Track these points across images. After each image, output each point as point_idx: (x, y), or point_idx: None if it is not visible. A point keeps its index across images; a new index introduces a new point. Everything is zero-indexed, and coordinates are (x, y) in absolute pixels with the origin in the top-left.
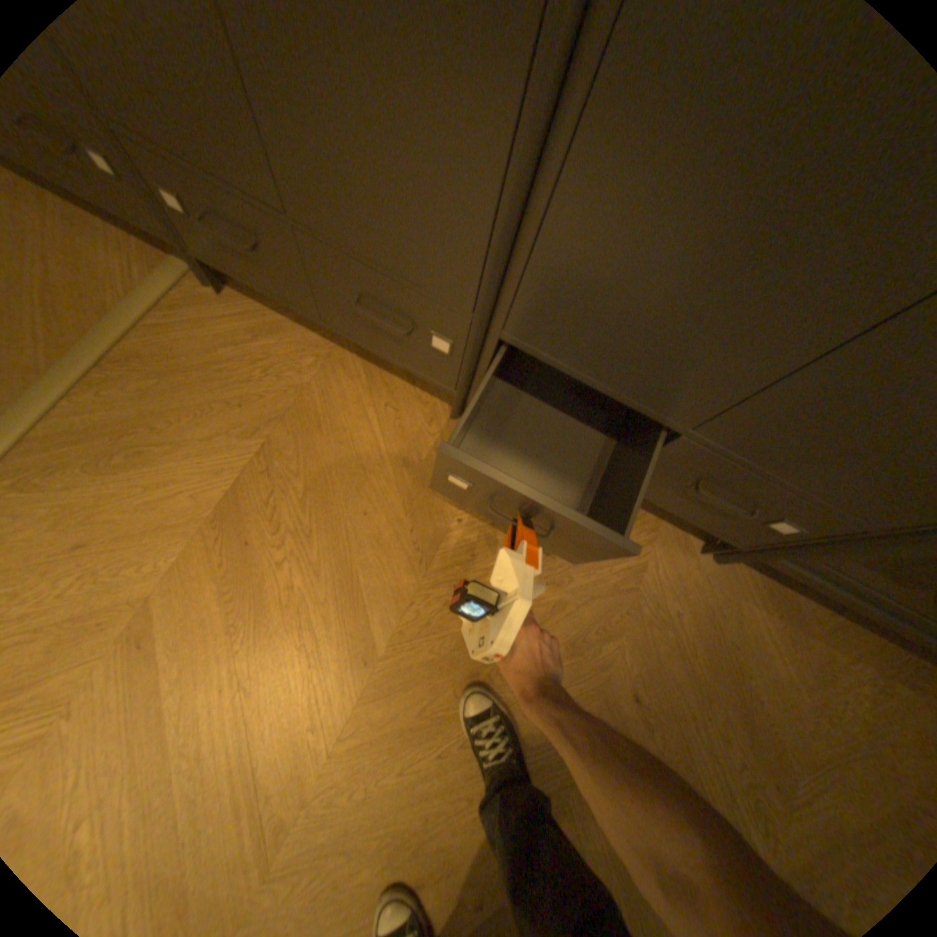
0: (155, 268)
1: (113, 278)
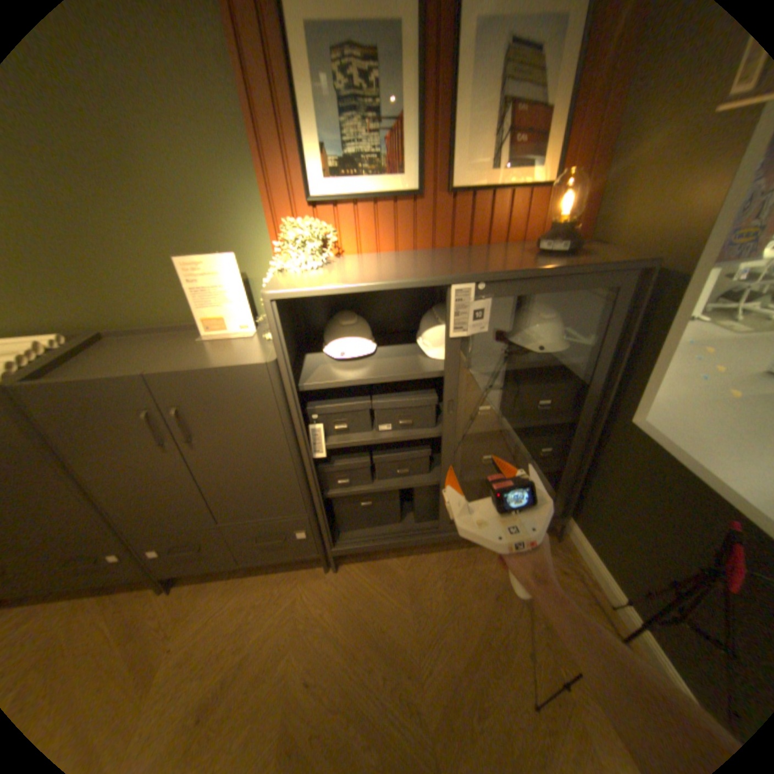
0: None
1: None
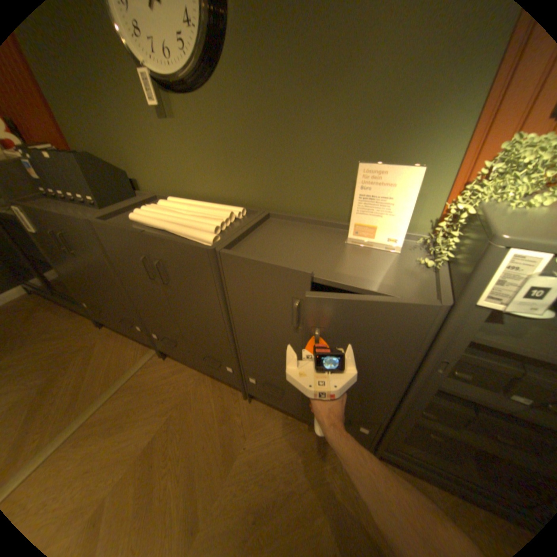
0: (145, 354)
1: (130, 359)
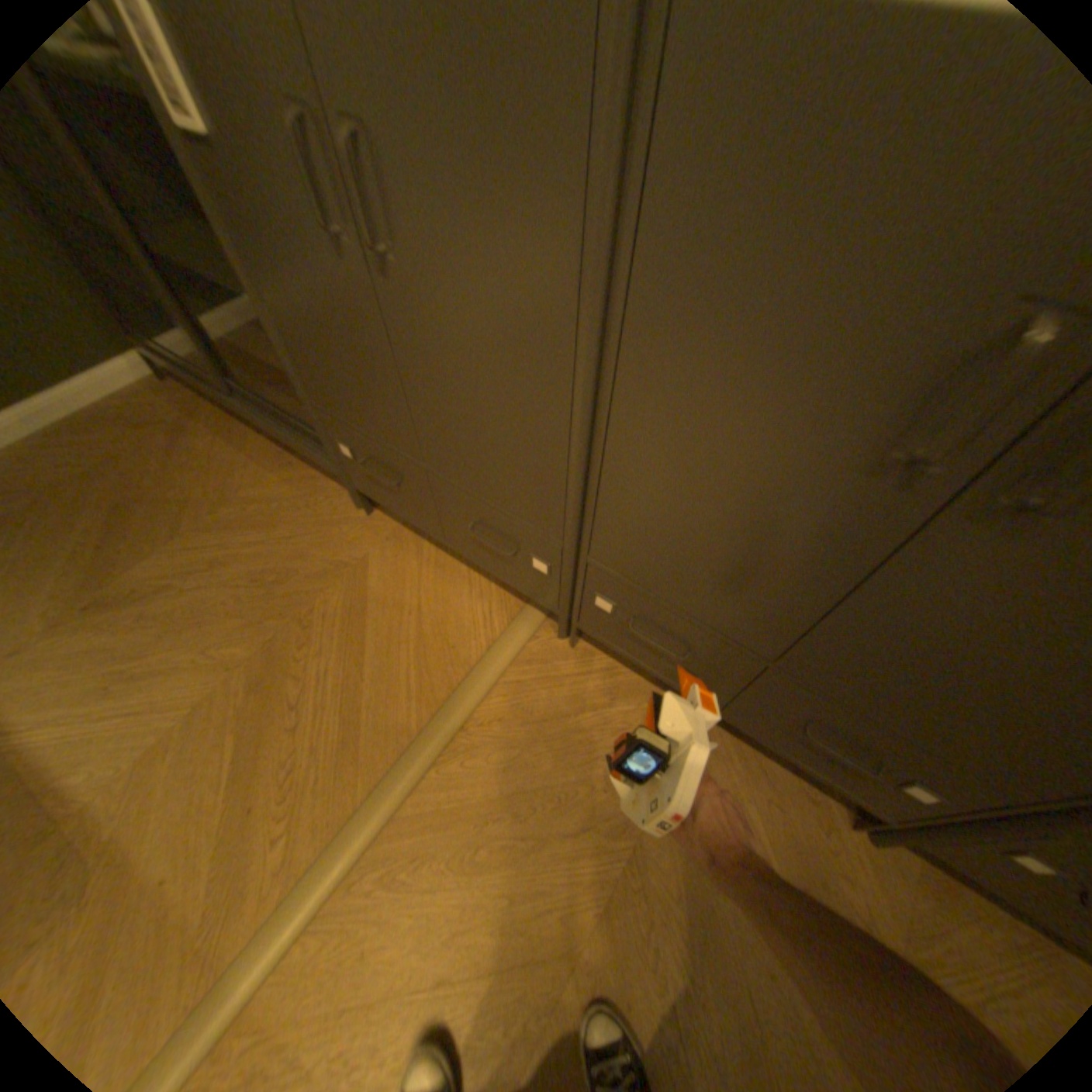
0: (514, 618)
1: (476, 628)
